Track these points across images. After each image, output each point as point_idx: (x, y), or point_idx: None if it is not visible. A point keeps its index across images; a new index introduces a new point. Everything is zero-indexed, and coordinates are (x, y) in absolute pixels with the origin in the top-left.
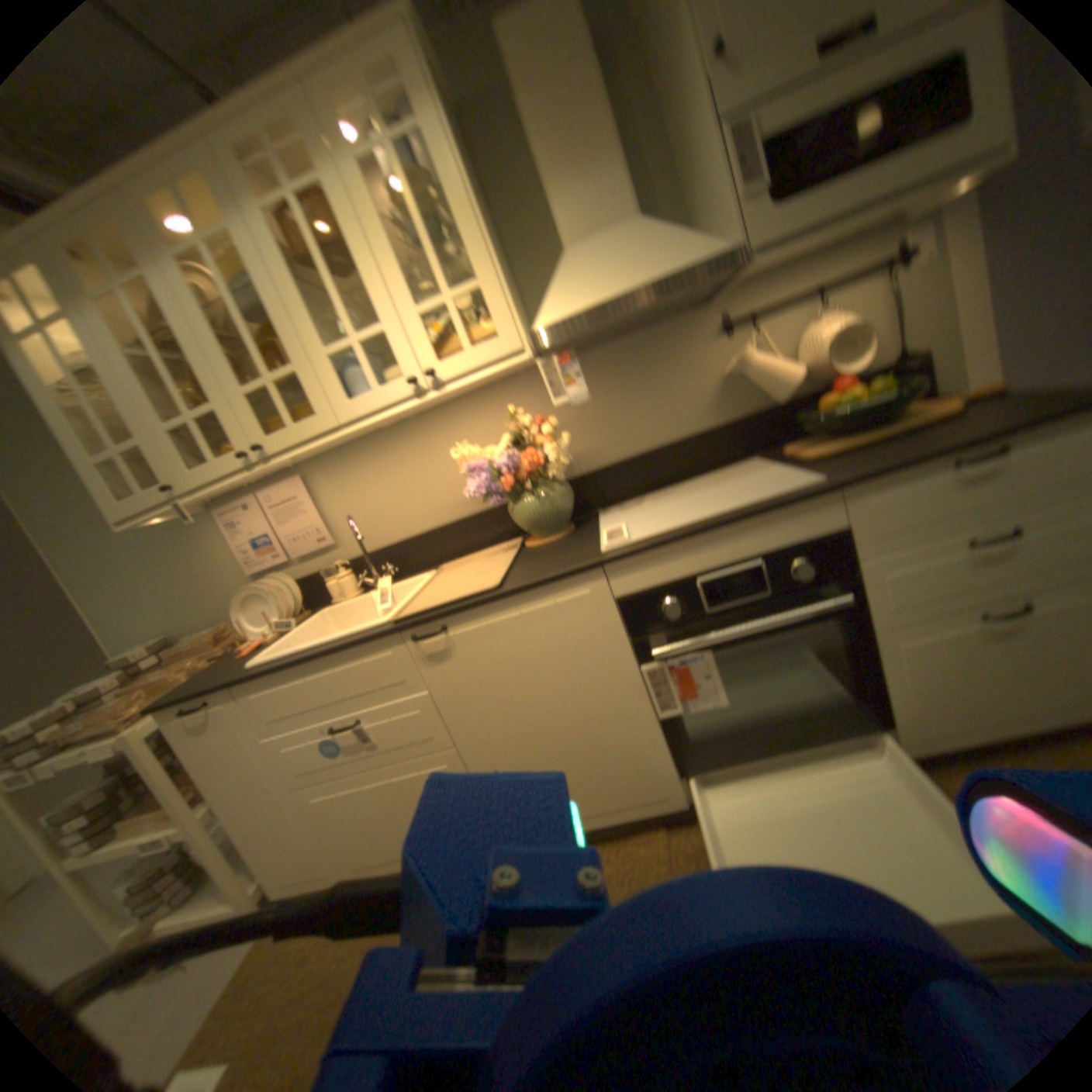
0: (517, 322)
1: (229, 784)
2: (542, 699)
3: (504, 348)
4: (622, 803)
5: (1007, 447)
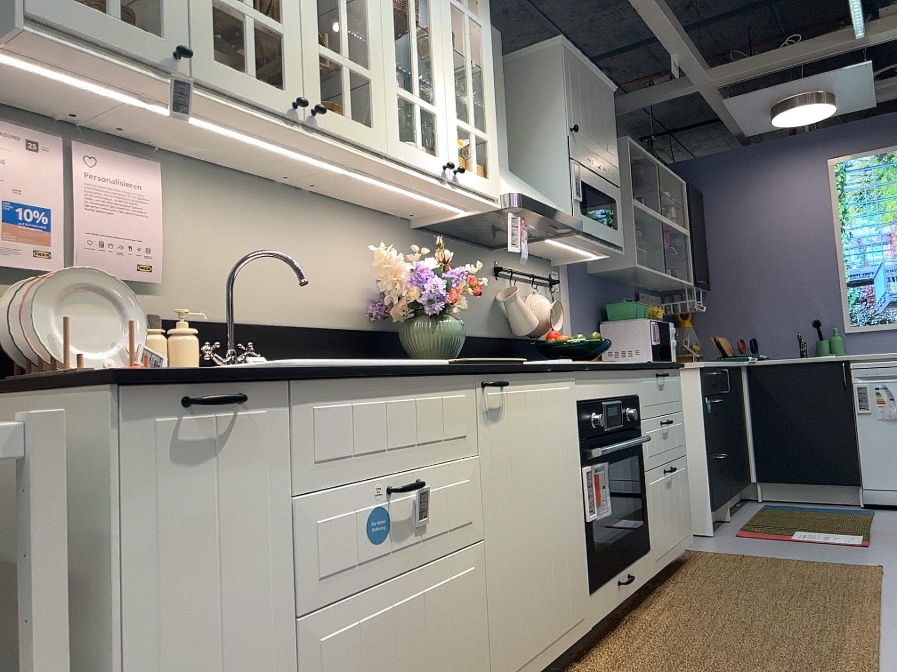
0: (499, 178)
1: (197, 605)
2: (542, 487)
3: (492, 188)
4: (567, 621)
5: (666, 373)
